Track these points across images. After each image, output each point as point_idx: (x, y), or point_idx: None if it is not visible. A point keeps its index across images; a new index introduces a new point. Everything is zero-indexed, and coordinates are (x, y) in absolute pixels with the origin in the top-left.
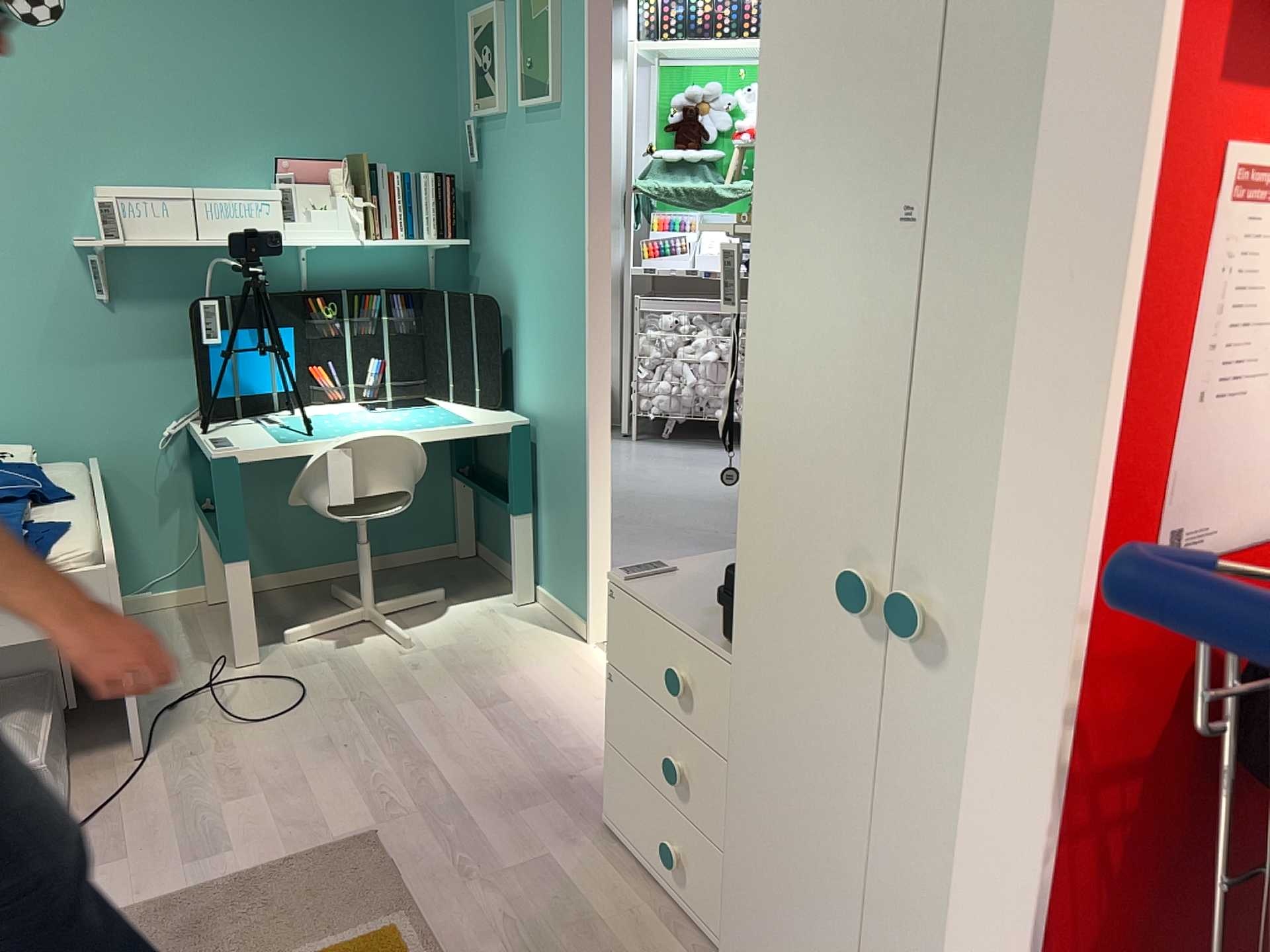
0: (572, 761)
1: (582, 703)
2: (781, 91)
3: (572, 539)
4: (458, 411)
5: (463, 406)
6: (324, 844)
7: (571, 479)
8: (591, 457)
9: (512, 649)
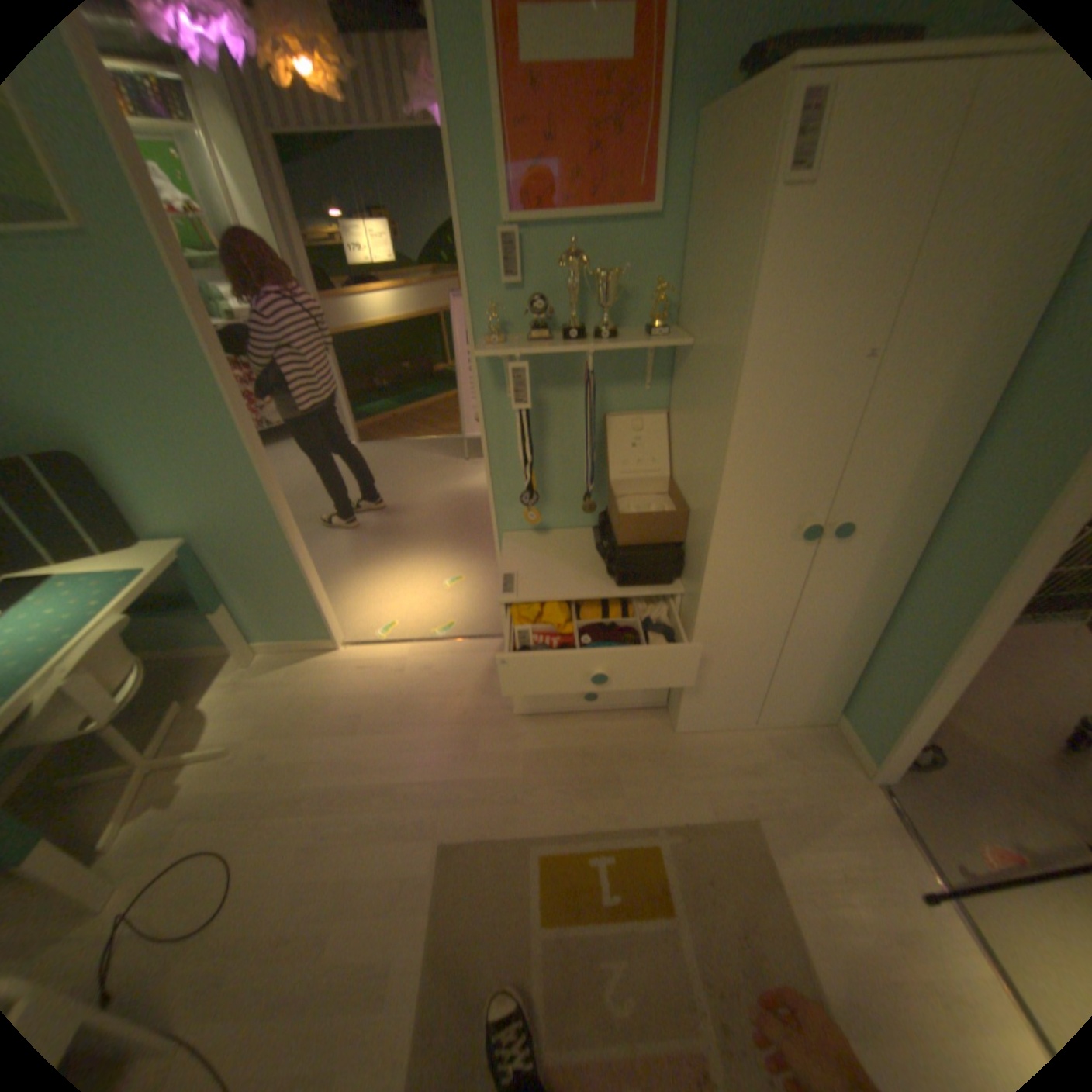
0: (449, 707)
1: (398, 679)
2: (781, 288)
3: (286, 600)
4: (93, 569)
5: (84, 562)
6: (429, 883)
7: (268, 563)
8: (293, 540)
9: (301, 691)
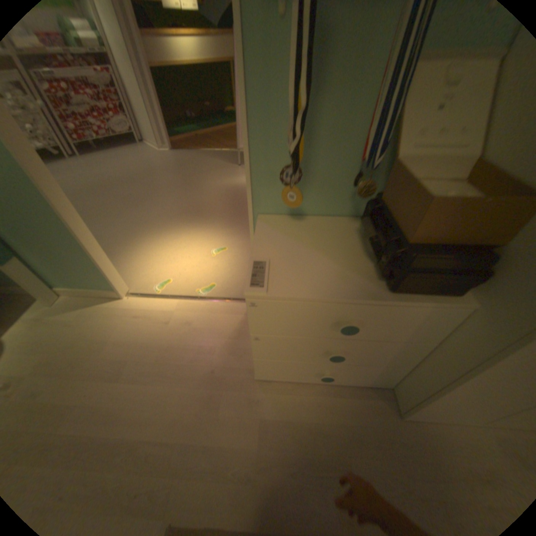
0: (200, 363)
1: (163, 330)
2: None
3: (69, 257)
4: None
5: None
6: None
7: (40, 223)
8: (55, 203)
9: (84, 331)
